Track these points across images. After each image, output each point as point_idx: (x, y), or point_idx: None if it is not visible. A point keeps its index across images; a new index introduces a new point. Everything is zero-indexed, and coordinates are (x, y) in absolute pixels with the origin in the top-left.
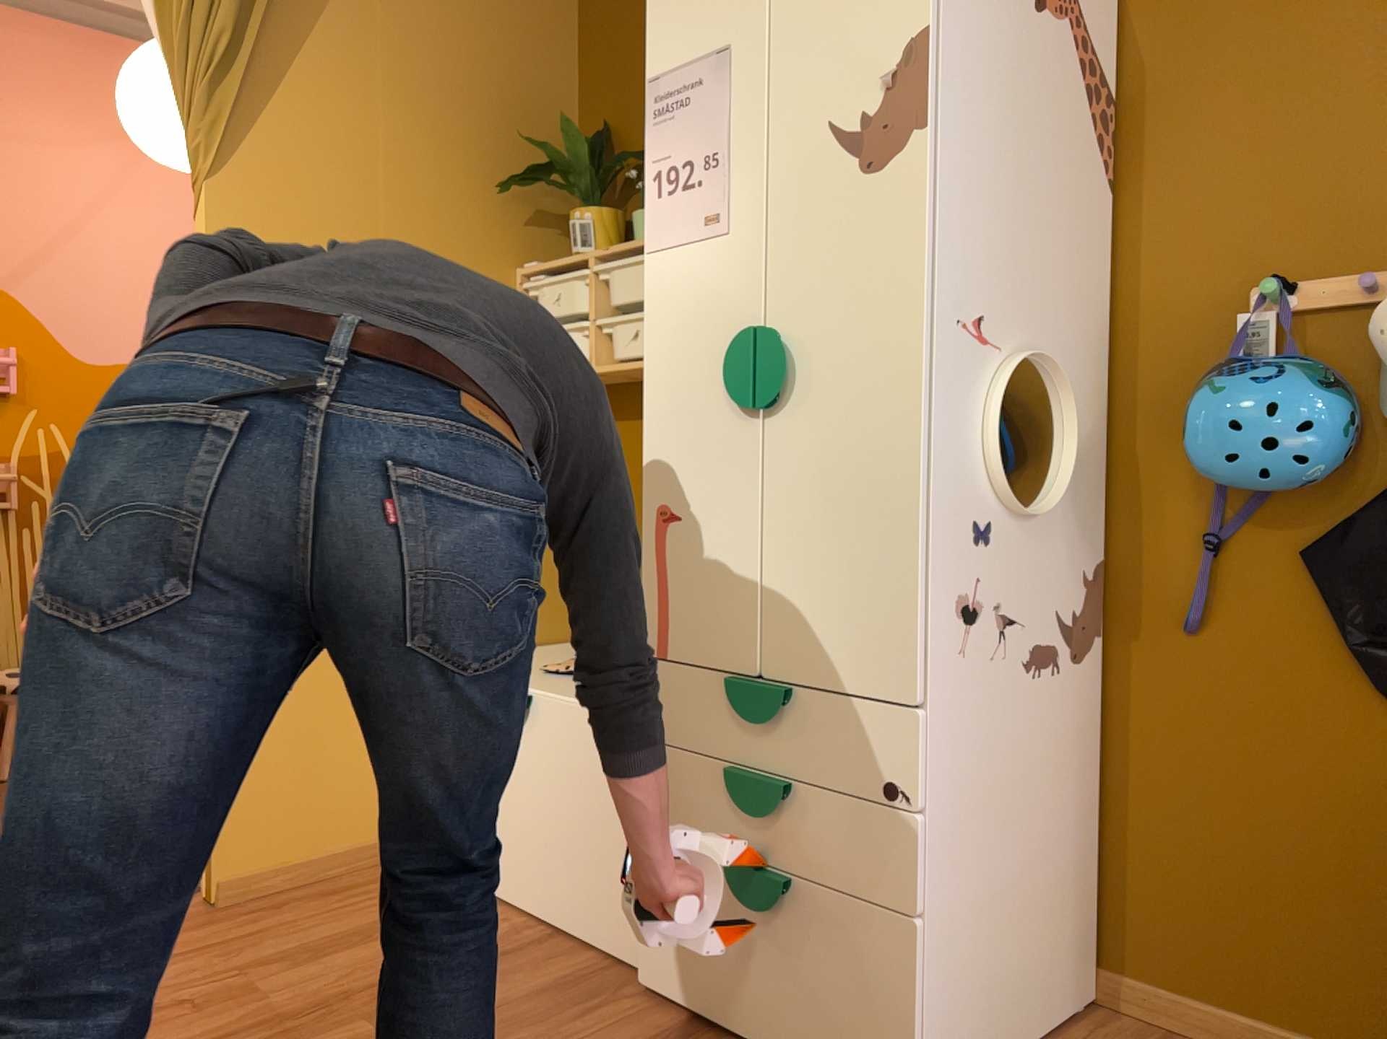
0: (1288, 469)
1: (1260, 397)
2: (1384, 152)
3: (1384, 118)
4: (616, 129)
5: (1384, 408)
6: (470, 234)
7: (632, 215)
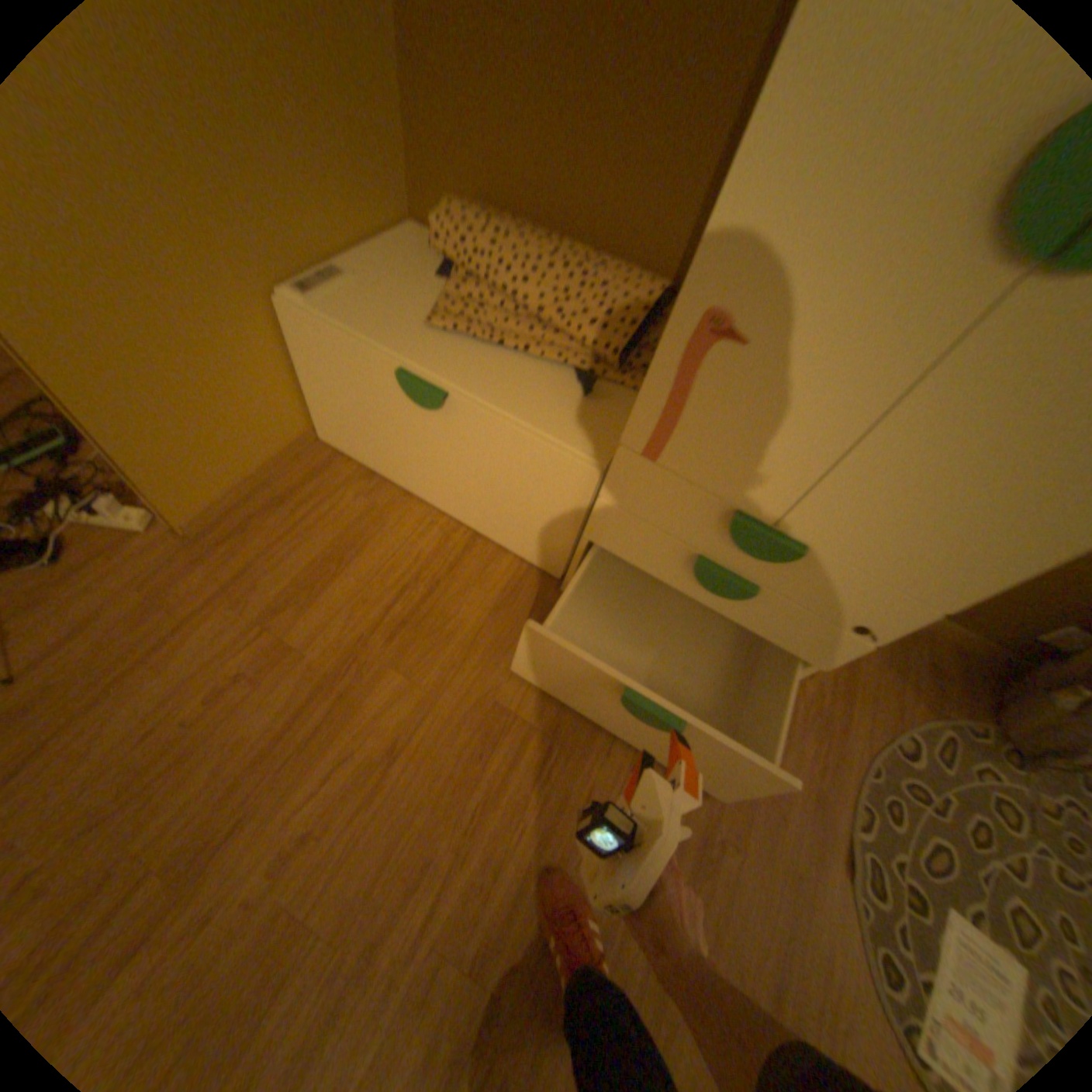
0: None
1: None
2: None
3: None
4: None
5: None
6: None
7: None
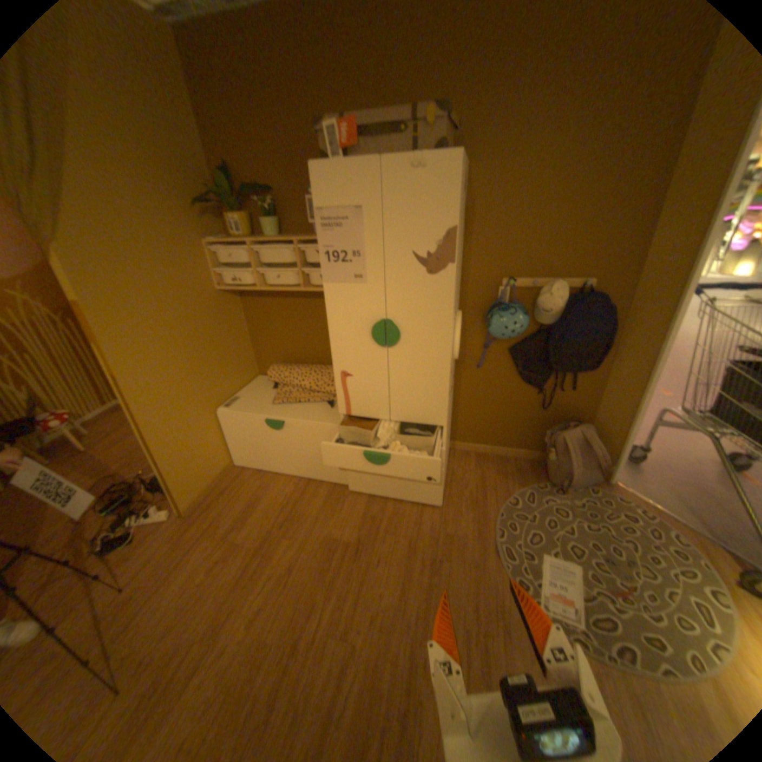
0: (513, 336)
1: (512, 320)
2: (542, 242)
3: (544, 232)
4: (228, 164)
5: (535, 318)
6: (177, 229)
7: (258, 218)
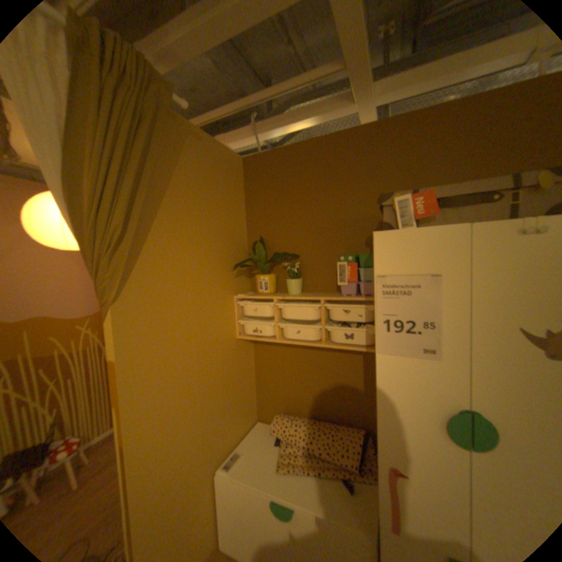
0: None
1: None
2: None
3: None
4: (266, 239)
5: None
6: (219, 287)
7: (287, 279)
